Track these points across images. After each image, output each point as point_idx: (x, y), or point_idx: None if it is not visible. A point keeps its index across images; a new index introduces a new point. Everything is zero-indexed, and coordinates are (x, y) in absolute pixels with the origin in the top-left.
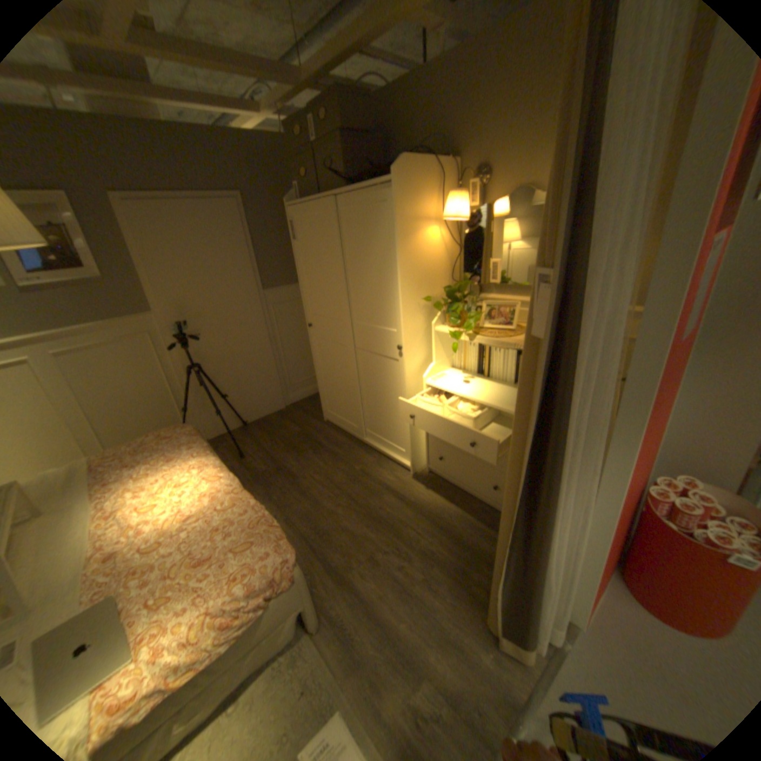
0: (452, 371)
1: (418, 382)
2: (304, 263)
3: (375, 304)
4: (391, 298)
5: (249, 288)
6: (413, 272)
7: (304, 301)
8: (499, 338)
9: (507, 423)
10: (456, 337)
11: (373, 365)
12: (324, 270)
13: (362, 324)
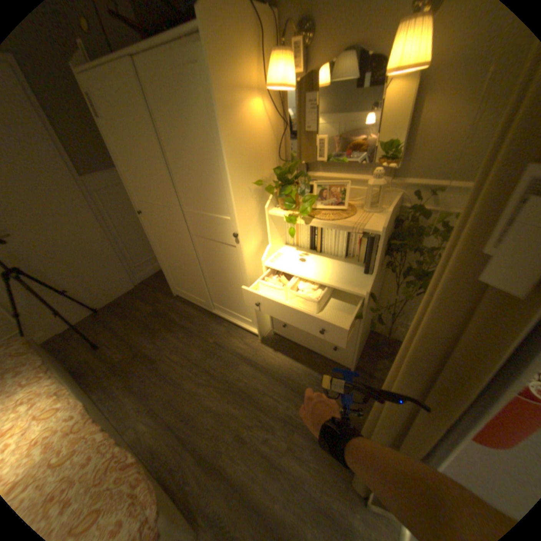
0: (286, 248)
1: (257, 263)
2: (116, 145)
3: (203, 190)
4: (219, 184)
5: (61, 176)
6: (240, 153)
7: (127, 187)
8: (335, 220)
9: (346, 300)
10: (291, 221)
11: (211, 250)
12: (140, 153)
13: (193, 210)
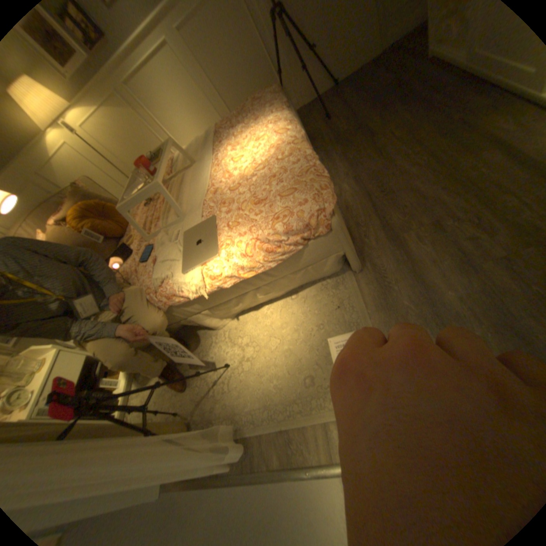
0: None
1: None
2: None
3: None
4: None
5: None
6: None
7: None
8: None
9: None
10: None
11: None
12: None
13: None
